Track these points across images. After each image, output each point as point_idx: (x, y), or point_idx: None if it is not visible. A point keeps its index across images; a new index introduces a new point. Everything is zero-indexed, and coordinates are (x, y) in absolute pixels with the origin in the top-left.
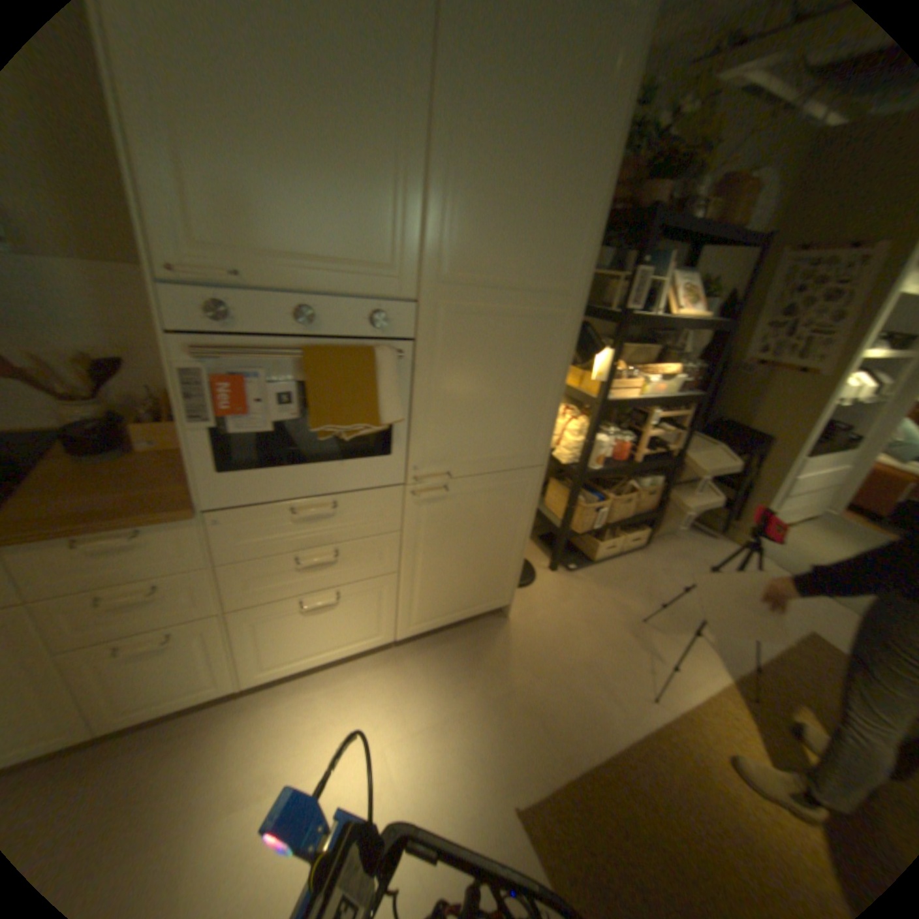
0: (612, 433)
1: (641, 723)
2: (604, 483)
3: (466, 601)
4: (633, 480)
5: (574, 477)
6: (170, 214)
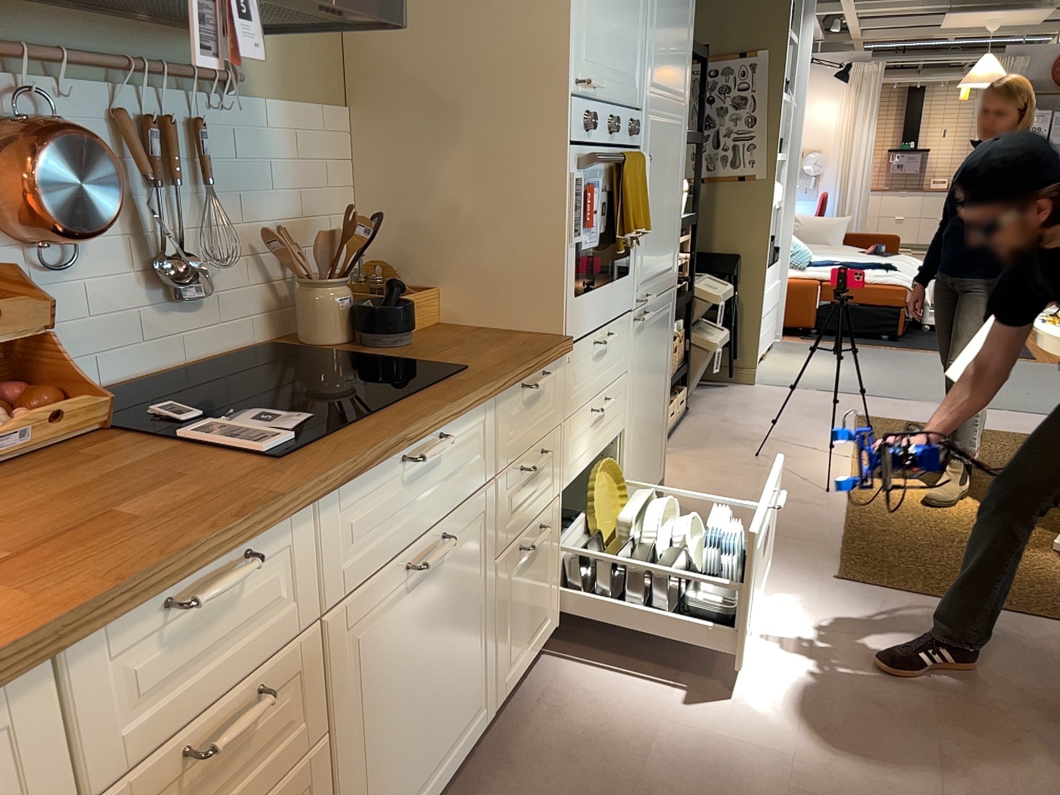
0: None
1: (829, 504)
2: None
3: (647, 470)
4: None
5: None
6: (580, 42)
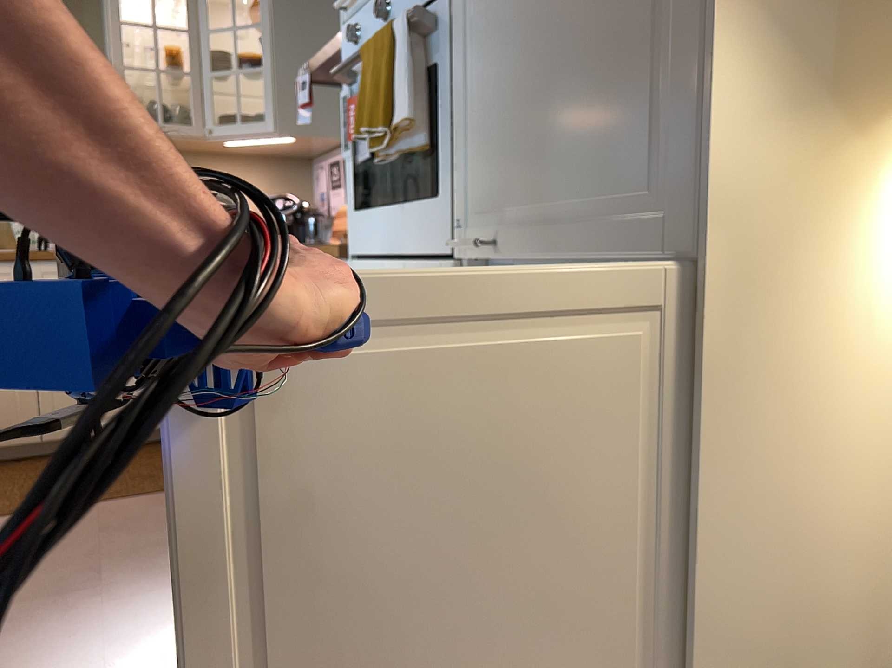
0: None
1: None
2: None
3: None
4: None
5: None
6: None
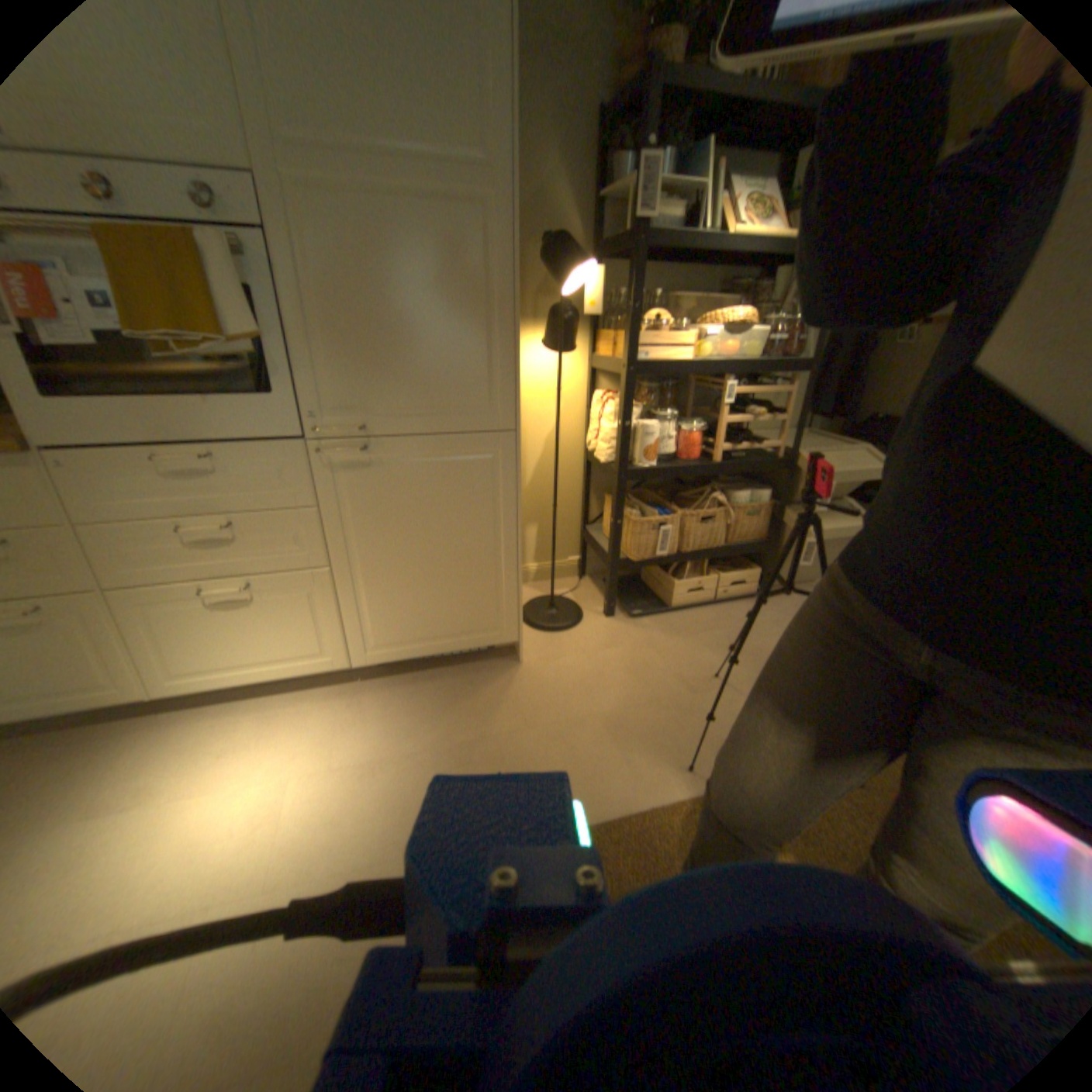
0: (672, 421)
1: (654, 794)
2: (682, 502)
3: (441, 625)
4: (724, 496)
5: (614, 479)
6: None
